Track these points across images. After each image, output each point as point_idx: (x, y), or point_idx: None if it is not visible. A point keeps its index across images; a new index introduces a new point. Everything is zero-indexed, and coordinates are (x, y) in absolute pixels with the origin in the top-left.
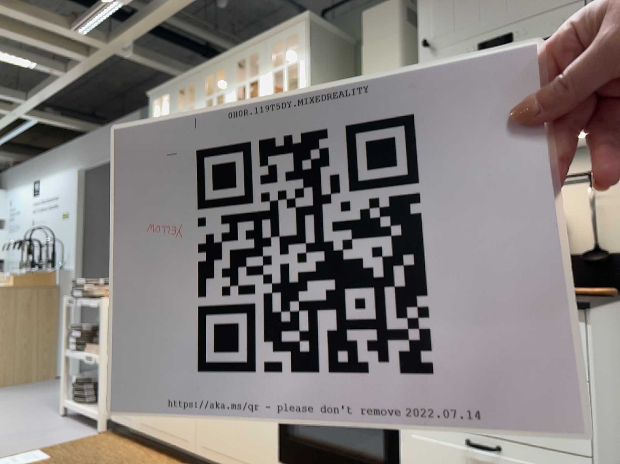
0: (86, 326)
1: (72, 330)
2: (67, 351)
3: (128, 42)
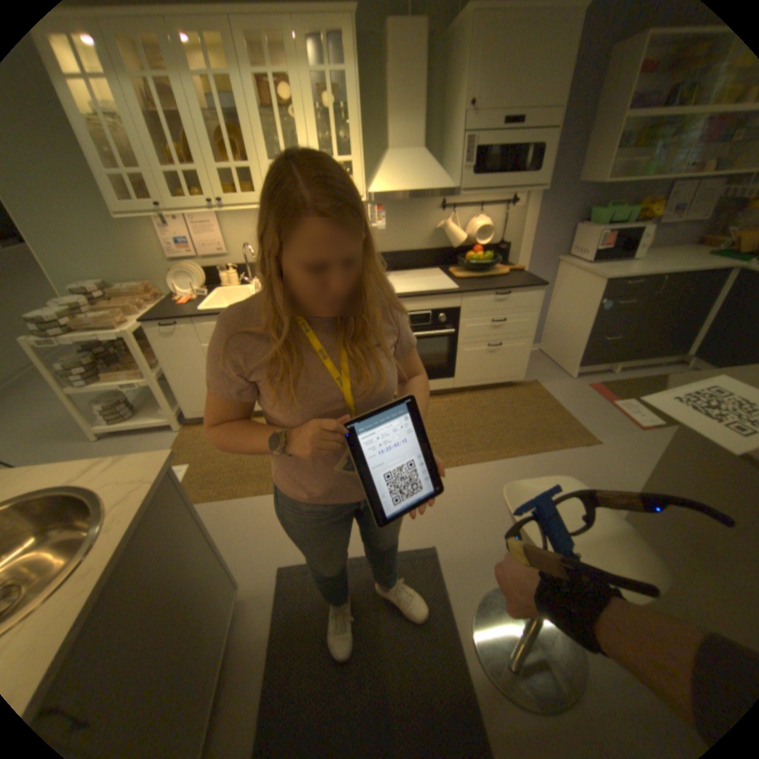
0: (80, 360)
1: (67, 370)
2: (67, 390)
3: None
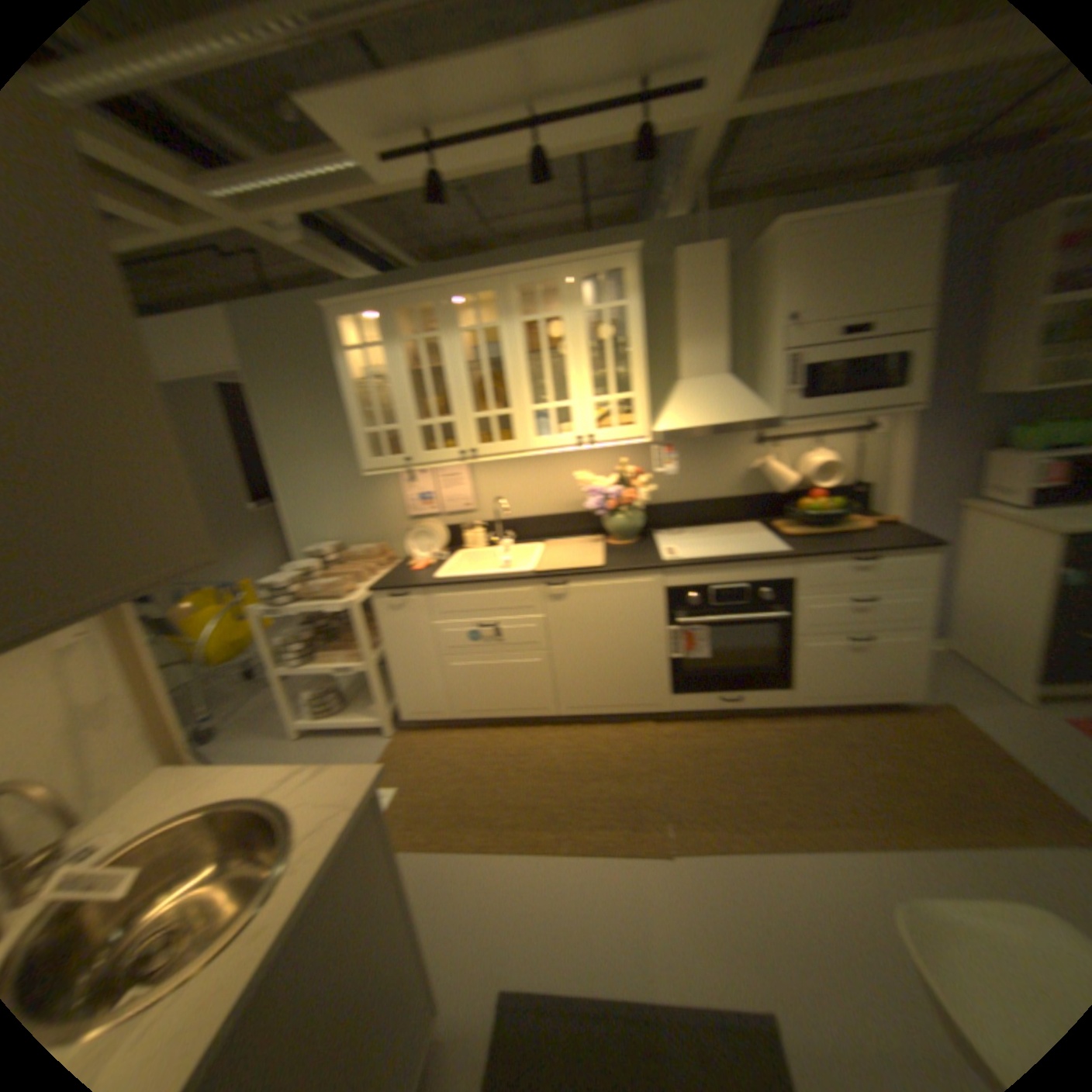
0: (294, 635)
1: (279, 646)
2: (274, 671)
3: (280, 214)
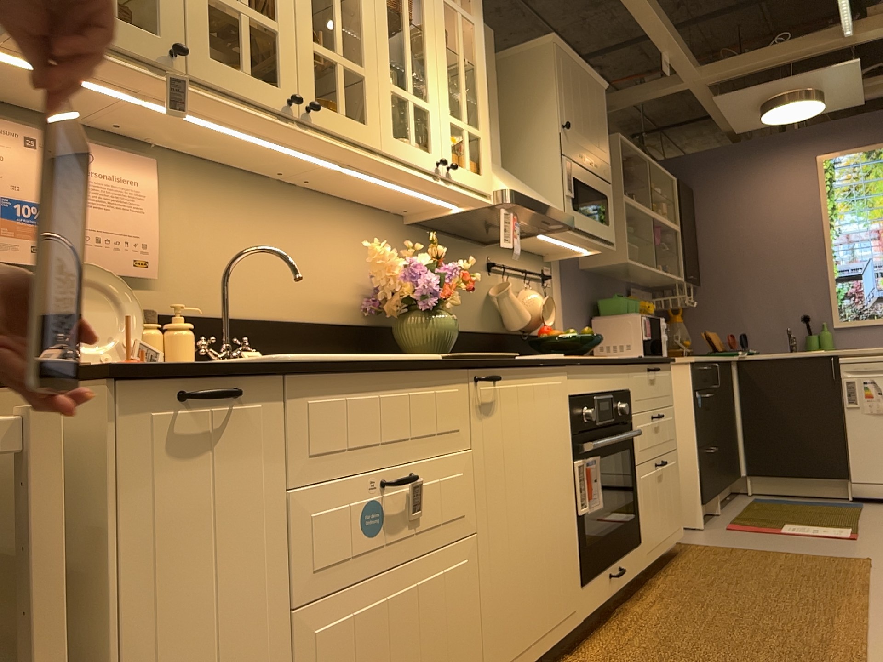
0: None
1: None
2: None
3: None
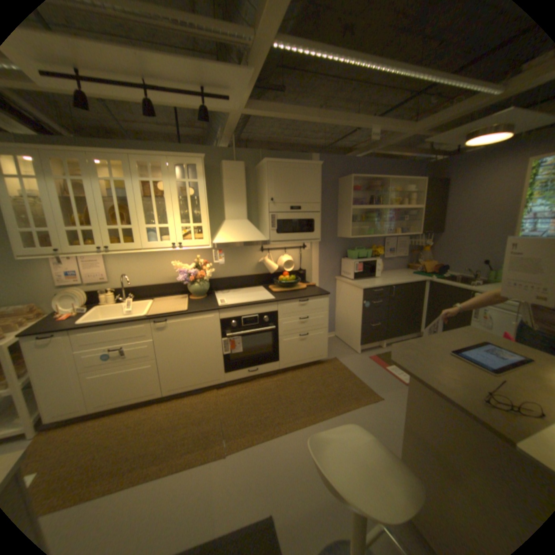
0: None
1: None
2: None
3: None
